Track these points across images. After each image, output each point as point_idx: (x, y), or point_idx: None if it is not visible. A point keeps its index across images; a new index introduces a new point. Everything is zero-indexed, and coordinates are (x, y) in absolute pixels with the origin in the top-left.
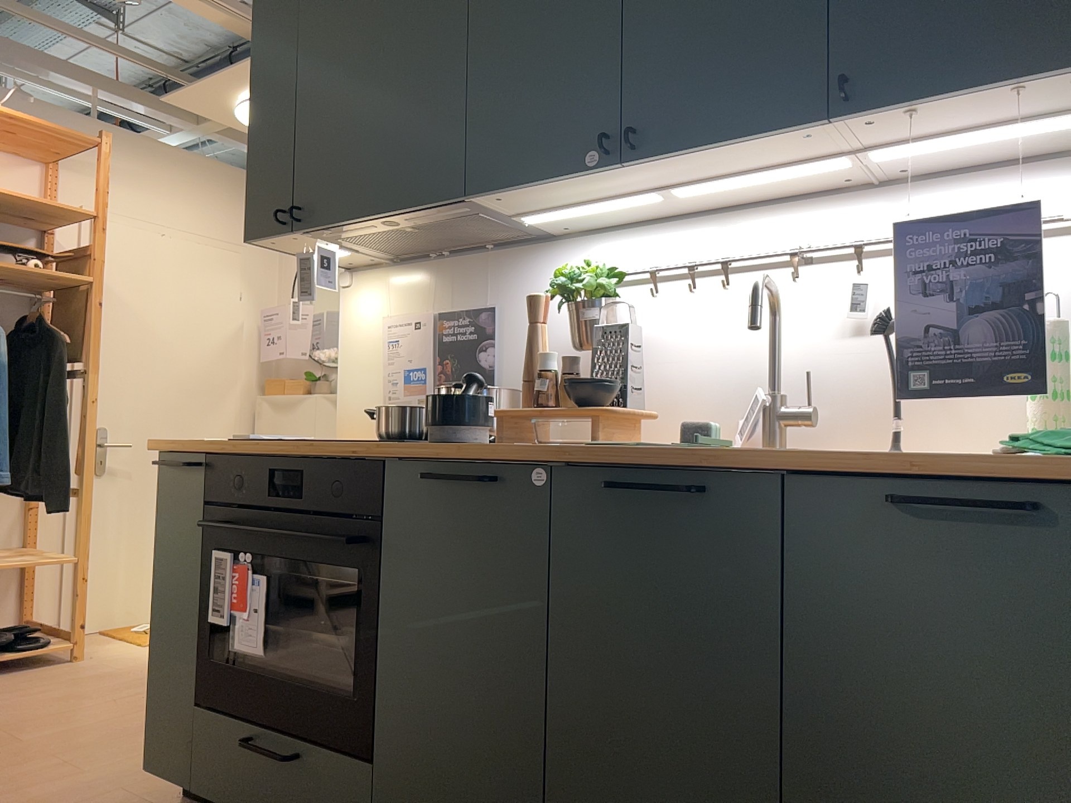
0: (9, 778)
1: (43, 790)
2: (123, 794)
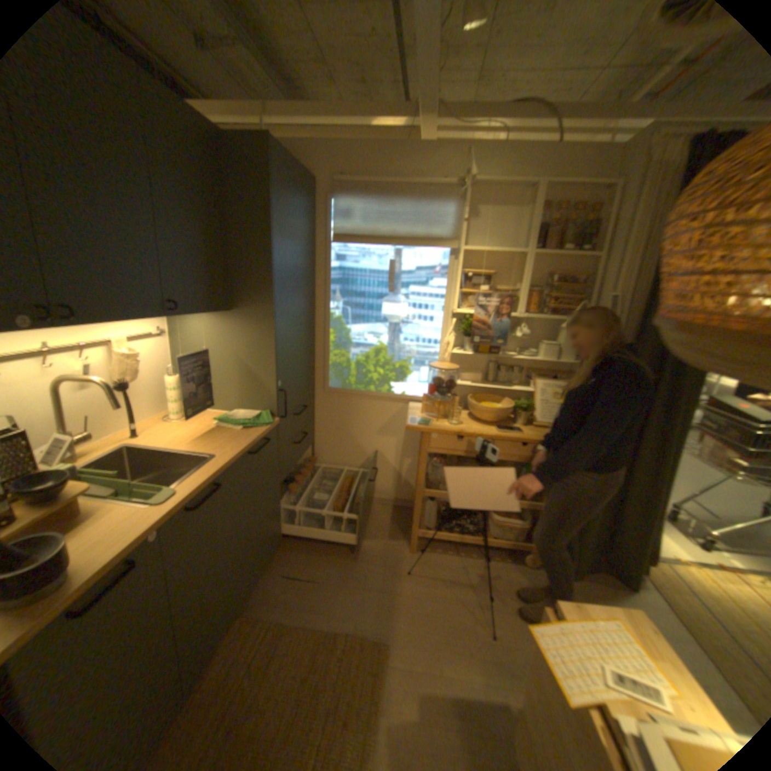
0: None
1: None
2: None
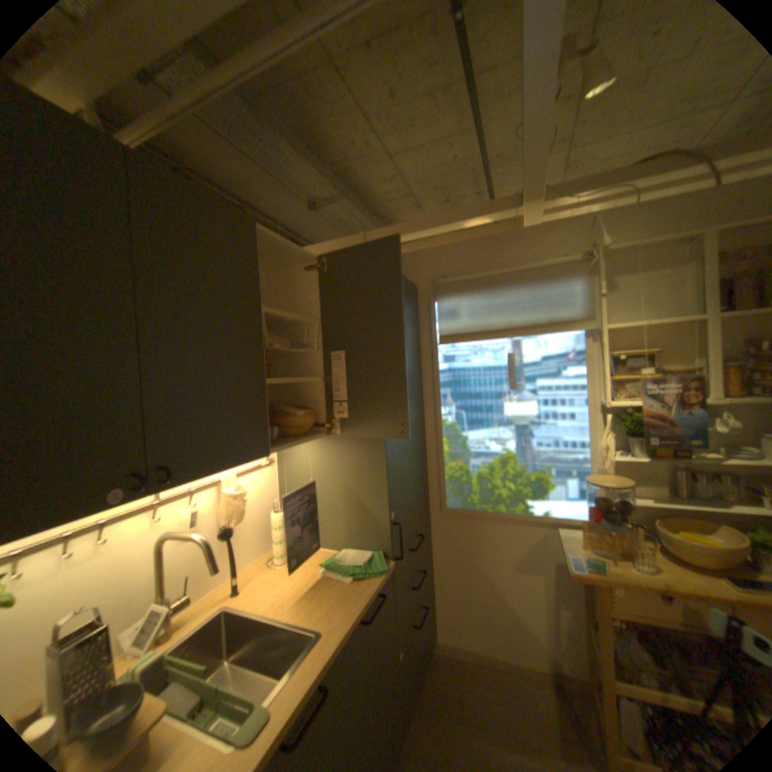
0: None
1: None
2: None
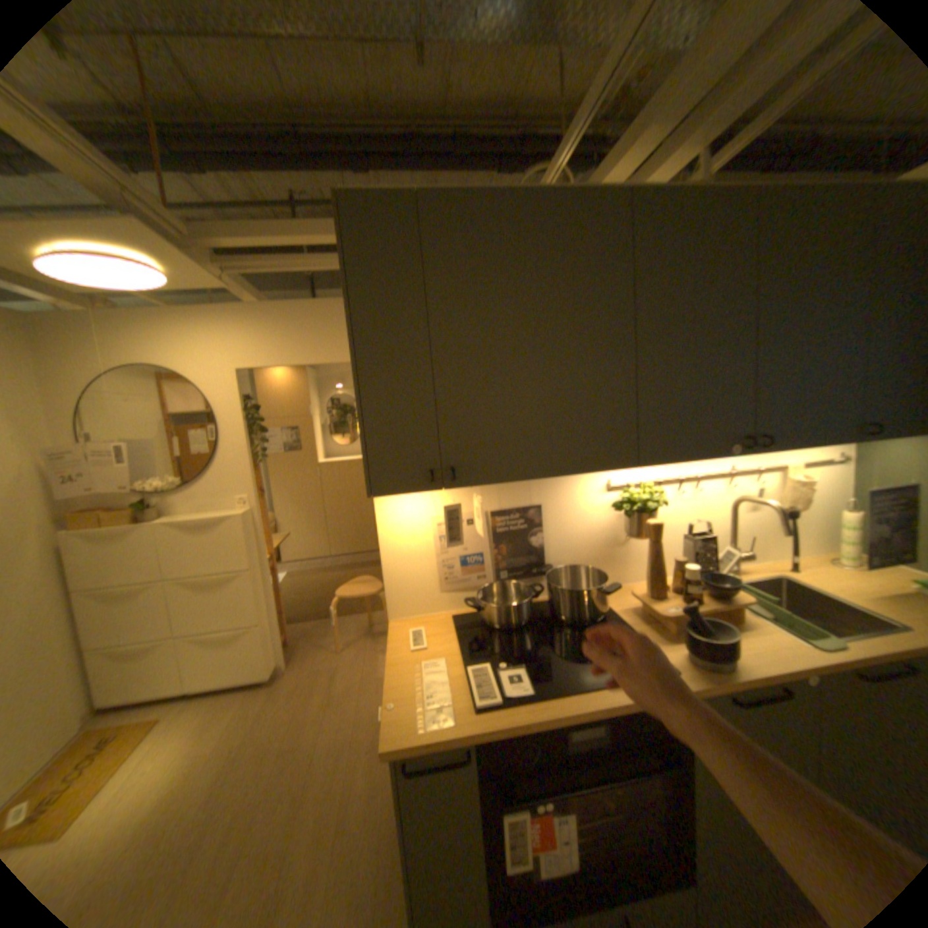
0: None
1: None
2: None
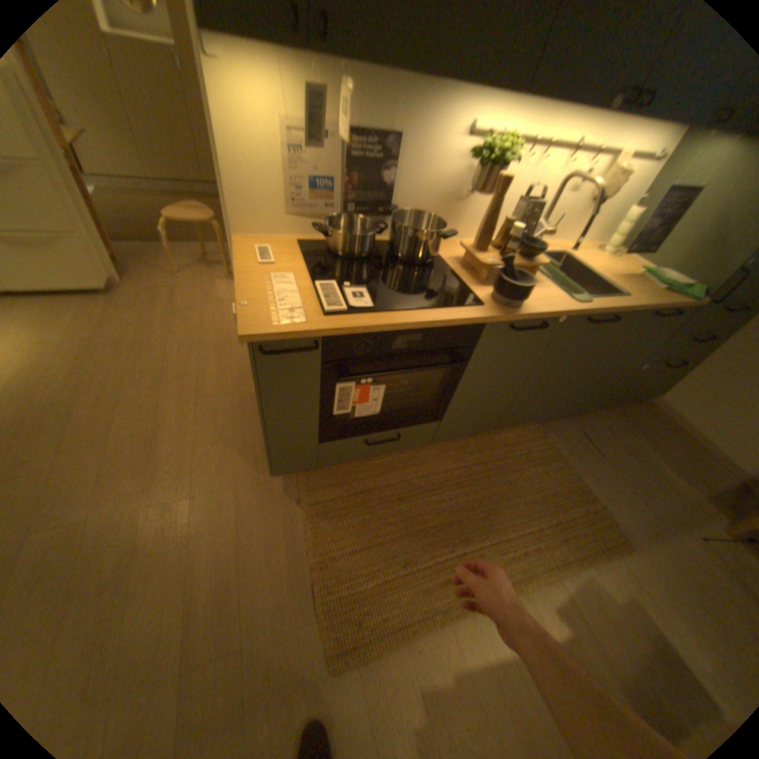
0: (153, 537)
1: (197, 523)
2: (241, 488)
